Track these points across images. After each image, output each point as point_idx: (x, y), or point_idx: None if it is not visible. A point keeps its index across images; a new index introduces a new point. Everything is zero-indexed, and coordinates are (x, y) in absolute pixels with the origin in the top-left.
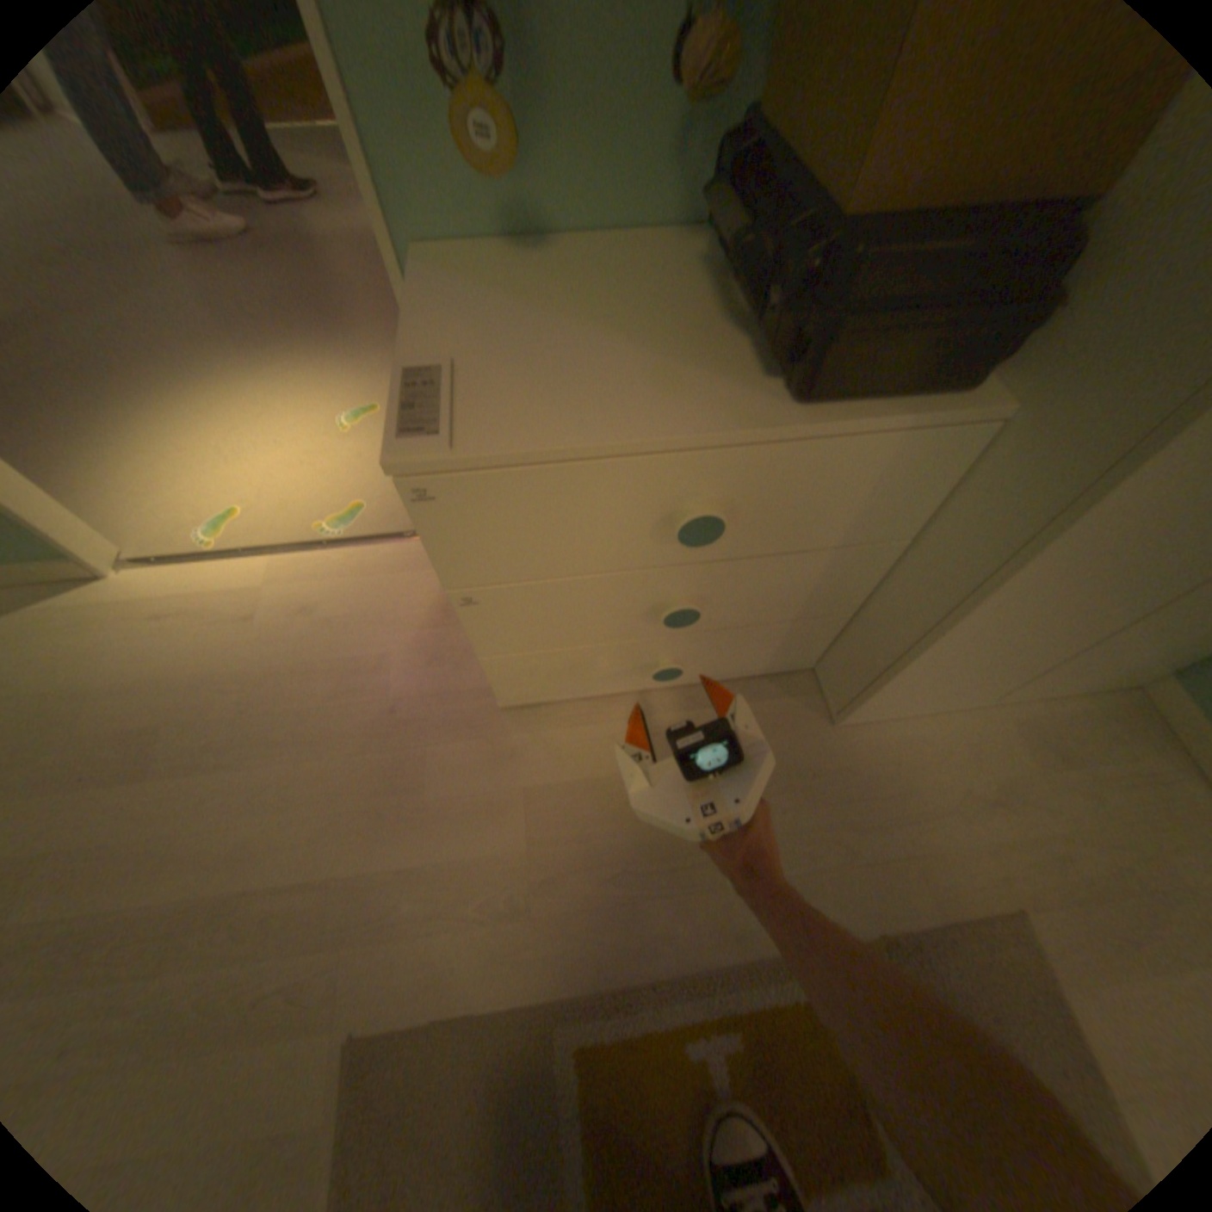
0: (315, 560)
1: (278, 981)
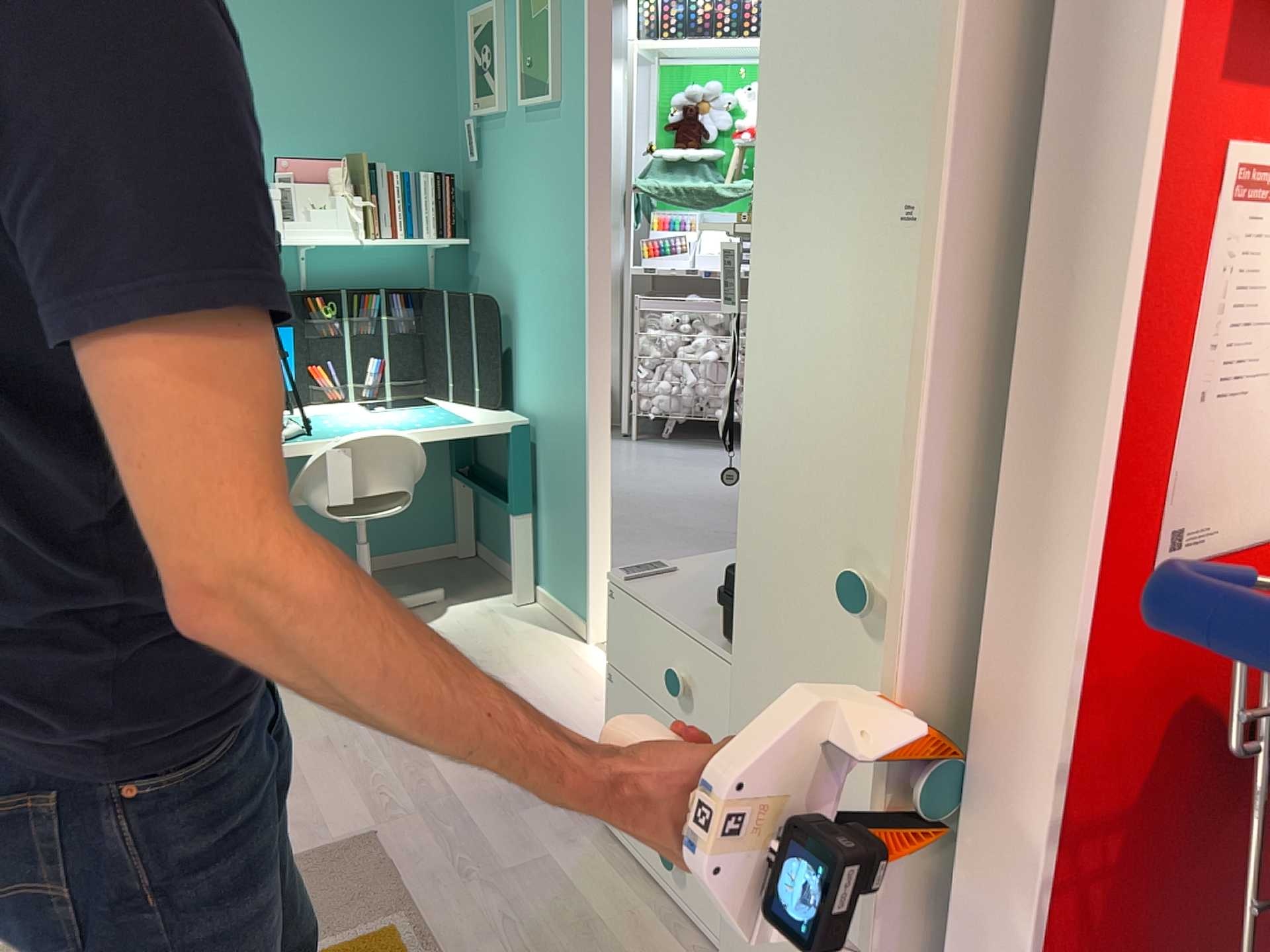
0: None
1: (396, 798)
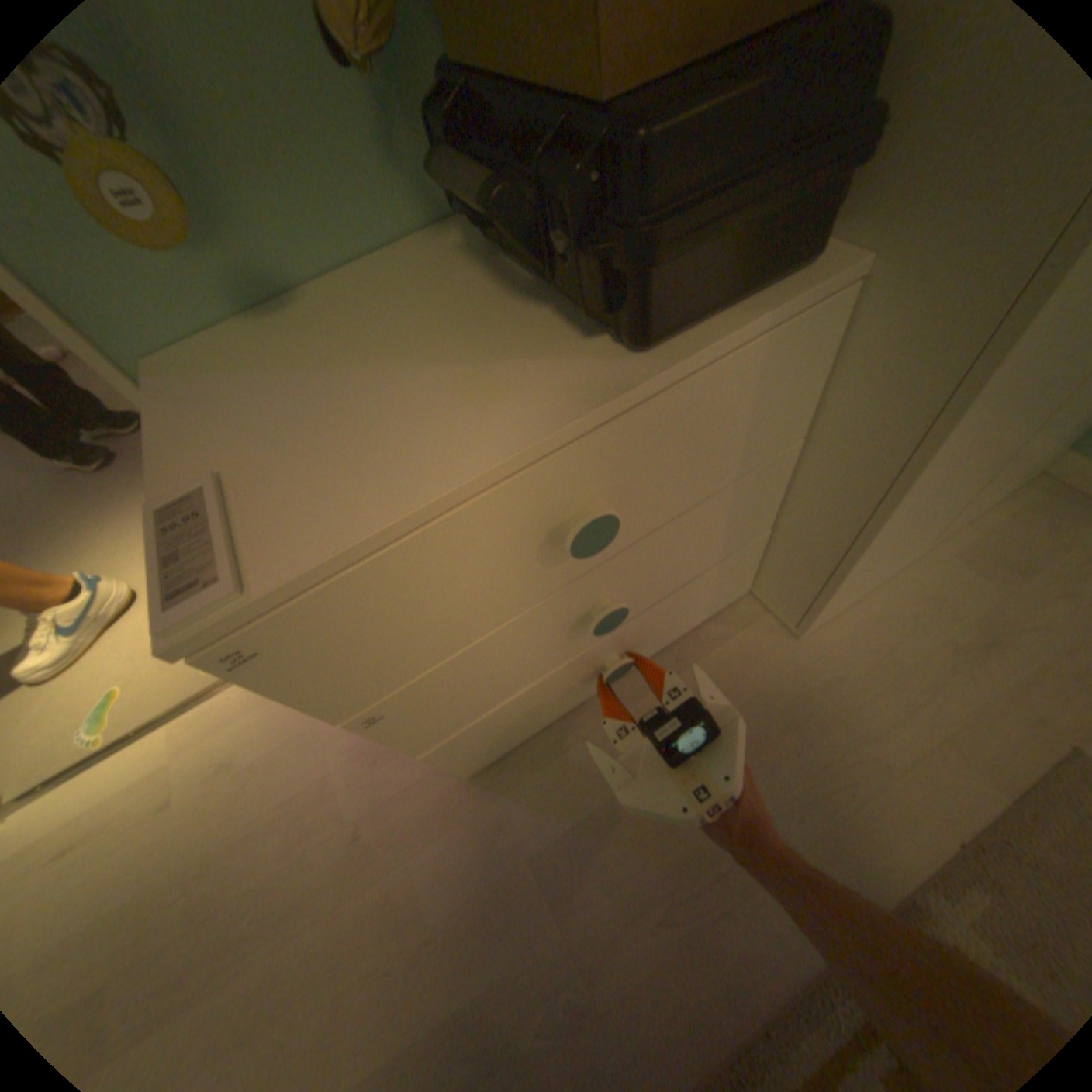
0: (214, 707)
1: None
